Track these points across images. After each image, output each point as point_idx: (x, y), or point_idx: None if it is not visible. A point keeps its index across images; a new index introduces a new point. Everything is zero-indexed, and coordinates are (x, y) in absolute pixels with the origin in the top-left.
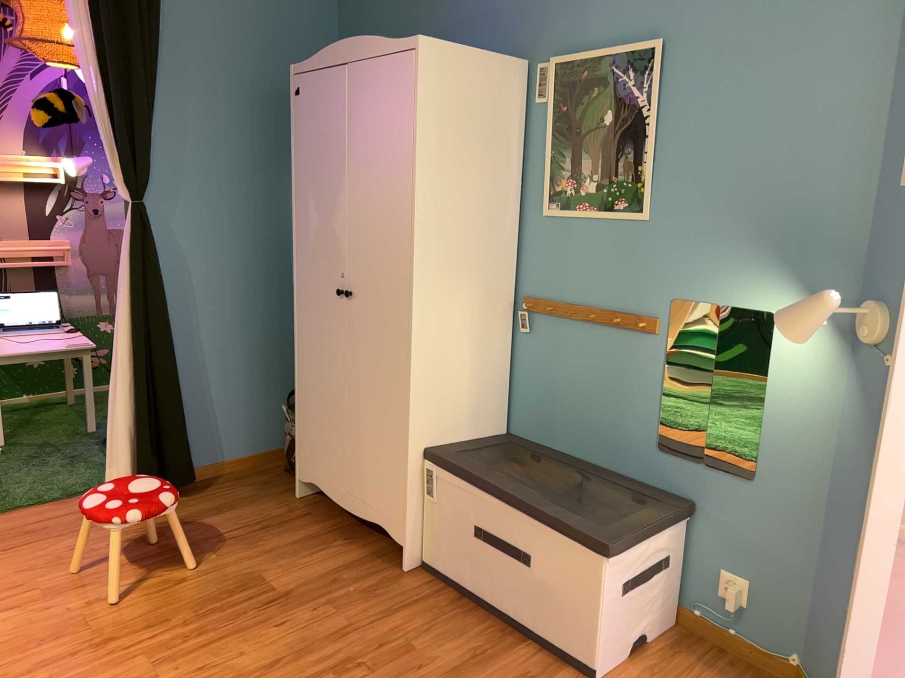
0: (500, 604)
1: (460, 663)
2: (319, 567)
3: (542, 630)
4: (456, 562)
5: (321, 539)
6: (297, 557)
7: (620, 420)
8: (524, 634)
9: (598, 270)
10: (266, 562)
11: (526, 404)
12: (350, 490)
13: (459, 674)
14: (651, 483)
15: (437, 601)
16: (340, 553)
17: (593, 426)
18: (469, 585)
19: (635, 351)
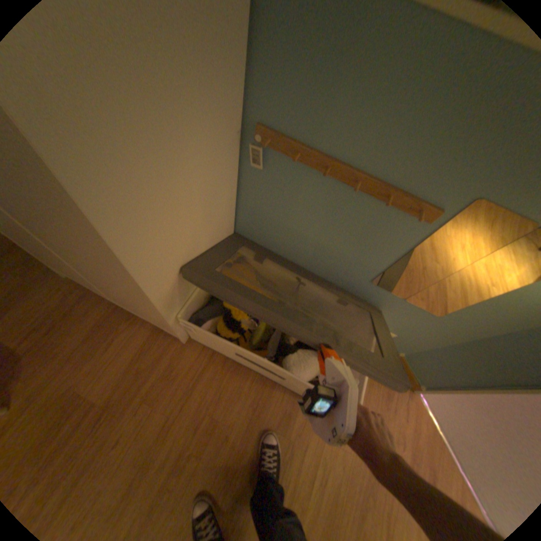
0: (259, 370)
1: (247, 422)
2: (120, 362)
3: (289, 386)
4: (223, 349)
5: (108, 326)
6: (97, 358)
7: (346, 260)
8: (275, 381)
9: (389, 123)
10: (73, 374)
11: (253, 222)
12: (114, 296)
13: (250, 433)
14: (355, 293)
15: (215, 366)
16: (130, 340)
17: (318, 255)
18: (234, 357)
19: (391, 226)
